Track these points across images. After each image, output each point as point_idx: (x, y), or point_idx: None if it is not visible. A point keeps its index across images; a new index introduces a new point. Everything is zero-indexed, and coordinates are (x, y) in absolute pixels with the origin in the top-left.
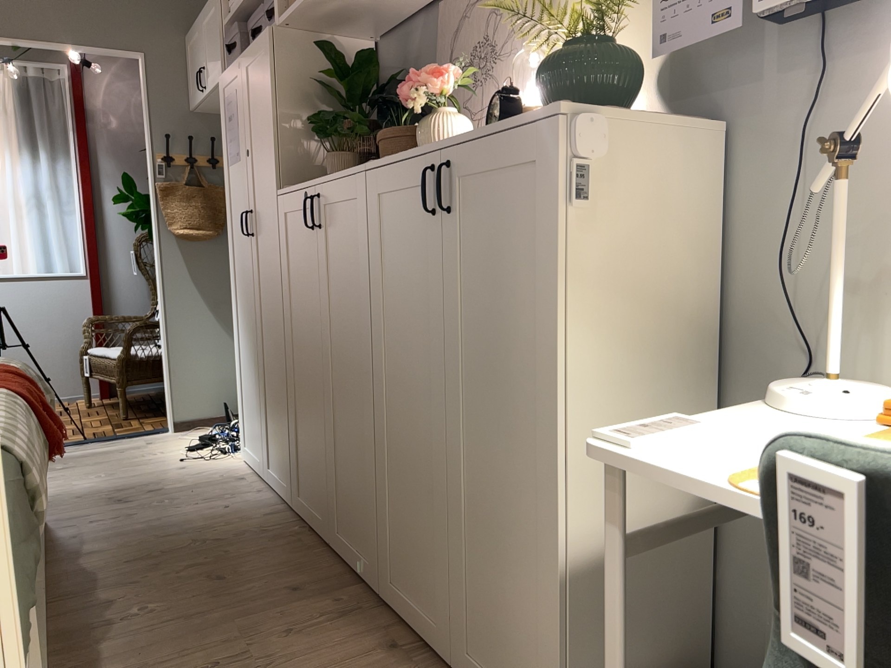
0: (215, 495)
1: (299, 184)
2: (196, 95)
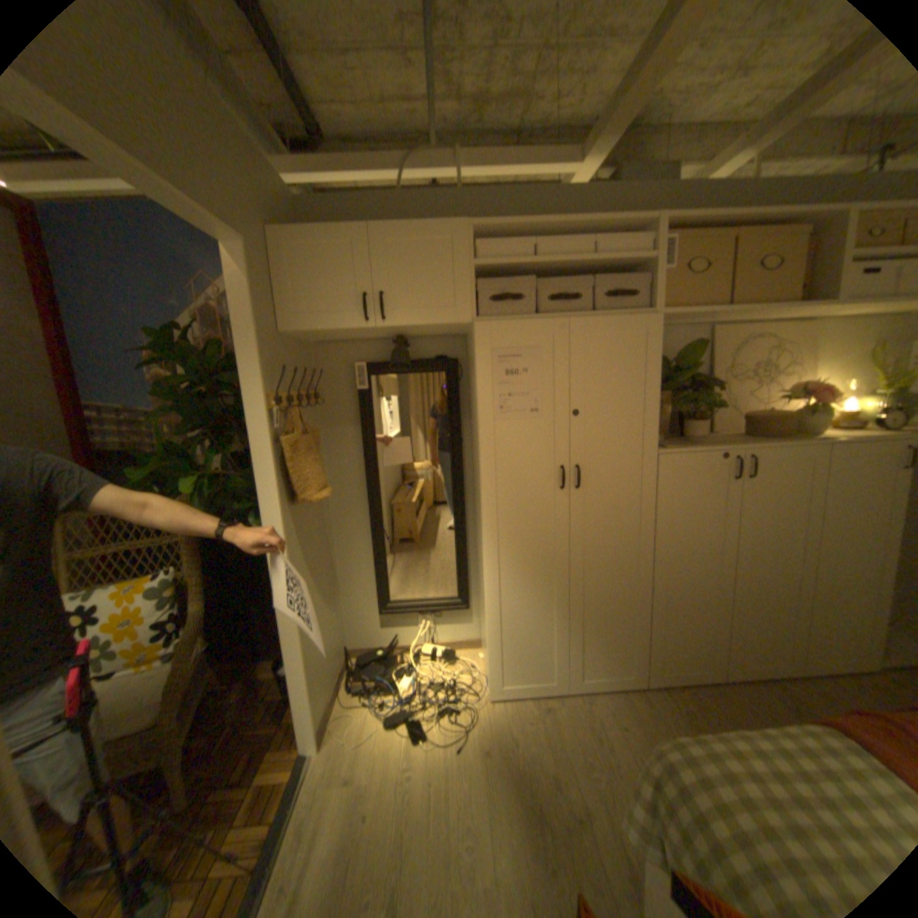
0: (587, 736)
1: (708, 448)
2: (330, 322)
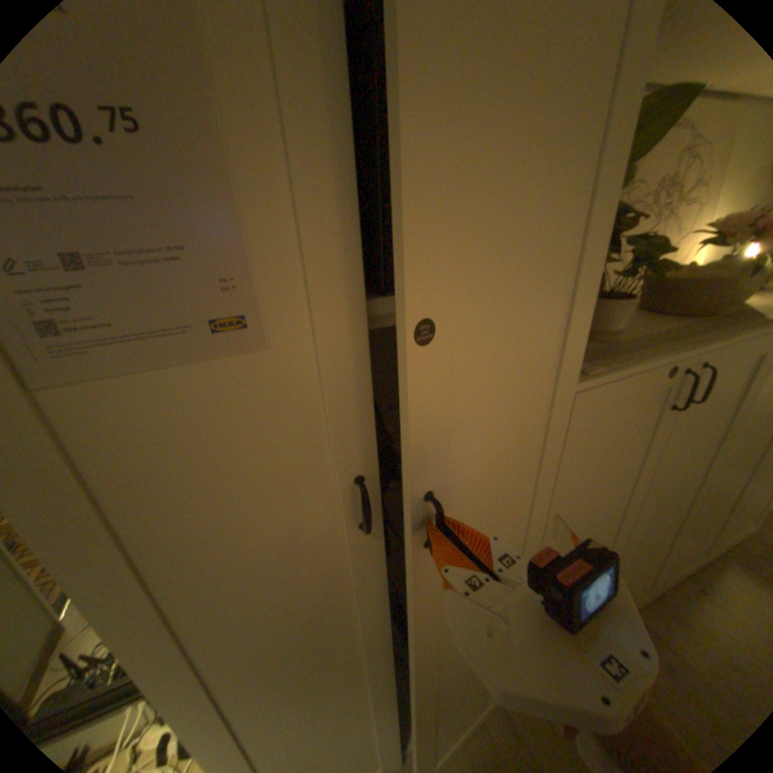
0: None
1: (653, 357)
2: None
